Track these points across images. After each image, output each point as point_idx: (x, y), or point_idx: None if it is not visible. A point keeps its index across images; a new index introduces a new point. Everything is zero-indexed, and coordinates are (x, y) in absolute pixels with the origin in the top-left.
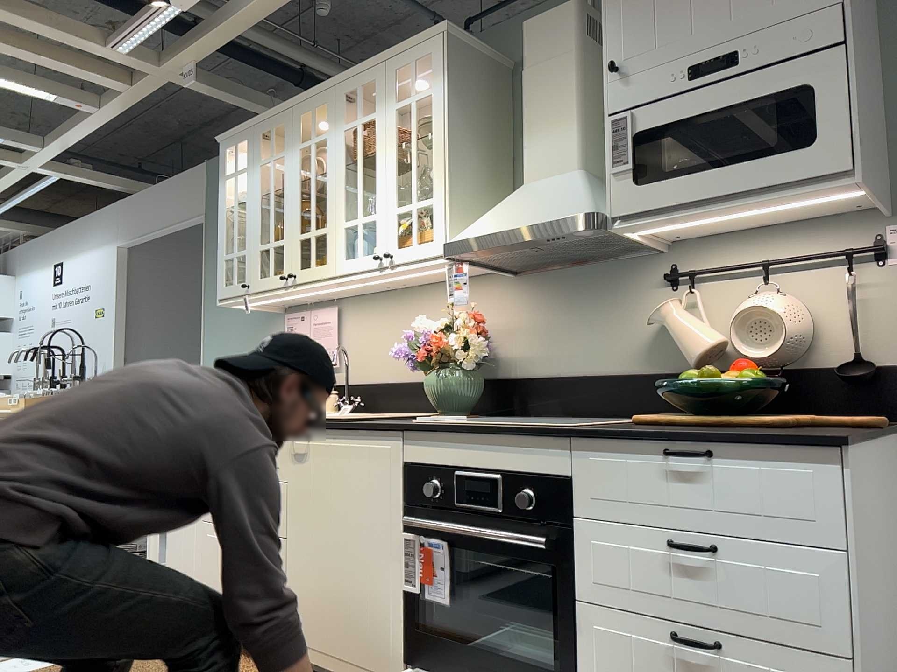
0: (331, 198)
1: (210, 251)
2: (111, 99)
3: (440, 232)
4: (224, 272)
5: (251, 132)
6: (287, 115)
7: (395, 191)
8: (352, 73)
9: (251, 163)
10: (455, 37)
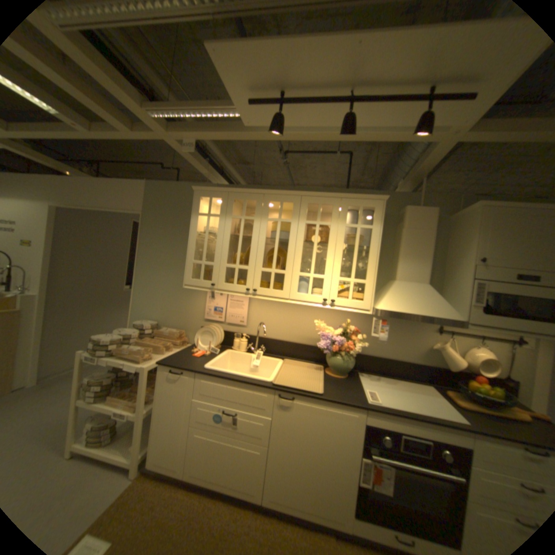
0: (291, 257)
1: (144, 235)
2: (100, 127)
3: (369, 300)
4: (192, 270)
5: (225, 194)
6: (259, 196)
7: (340, 269)
8: (317, 195)
9: (223, 213)
10: (385, 202)
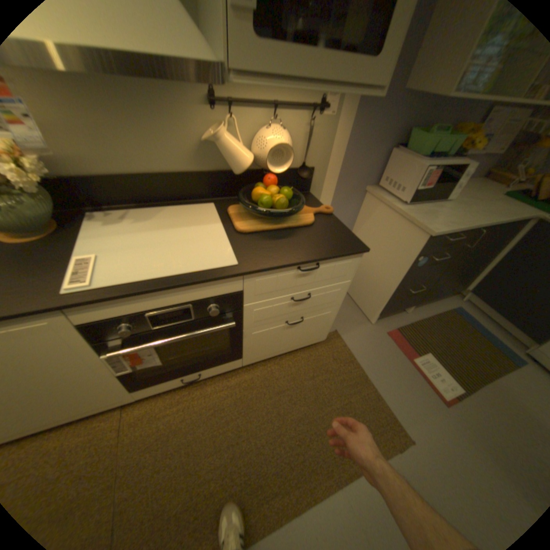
0: None
1: None
2: None
3: None
4: None
5: None
6: None
7: None
8: None
9: None
10: None
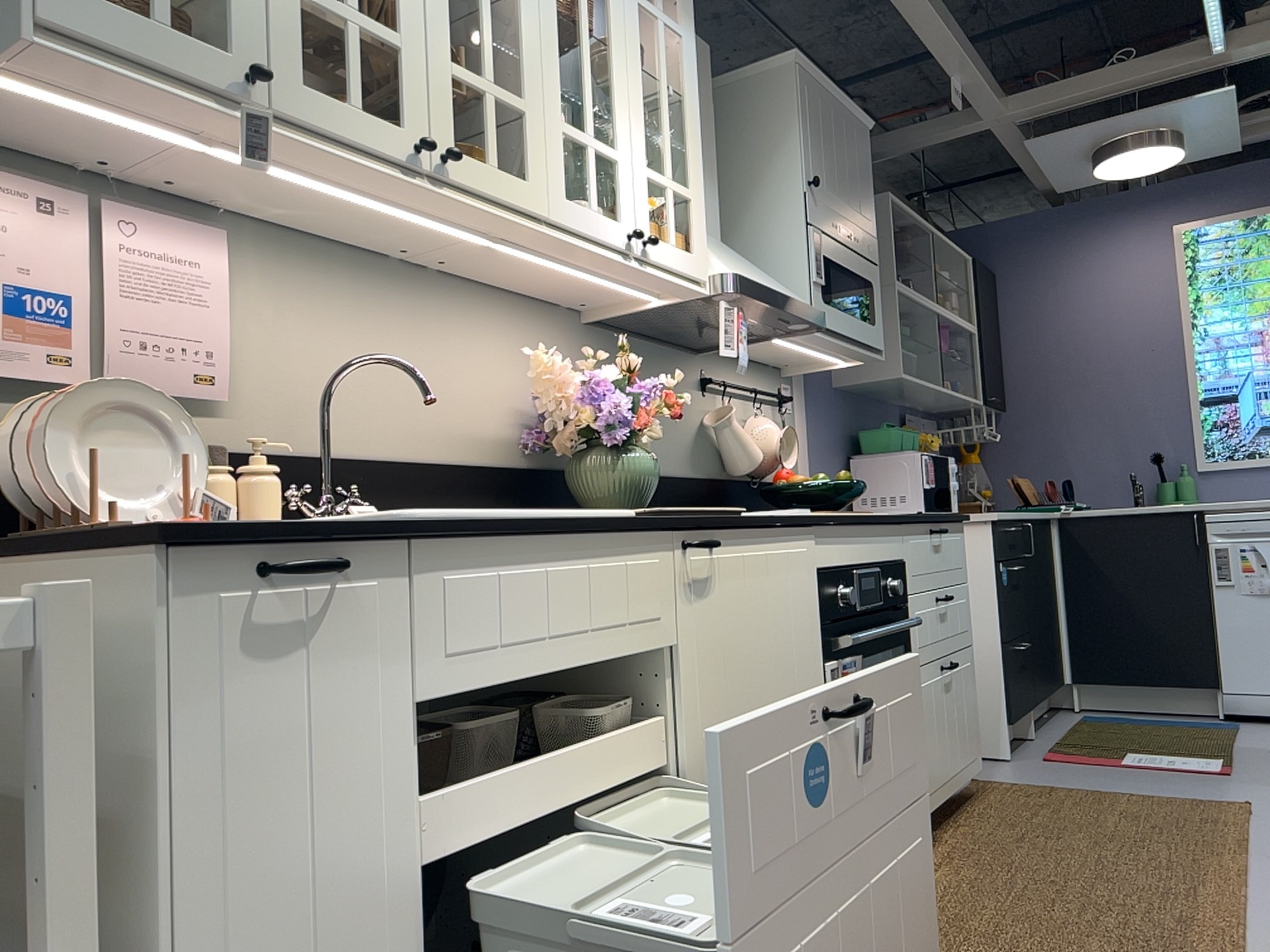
0: (535, 49)
1: None
2: None
3: (704, 249)
4: None
5: None
6: None
7: (646, 140)
8: None
9: None
10: None
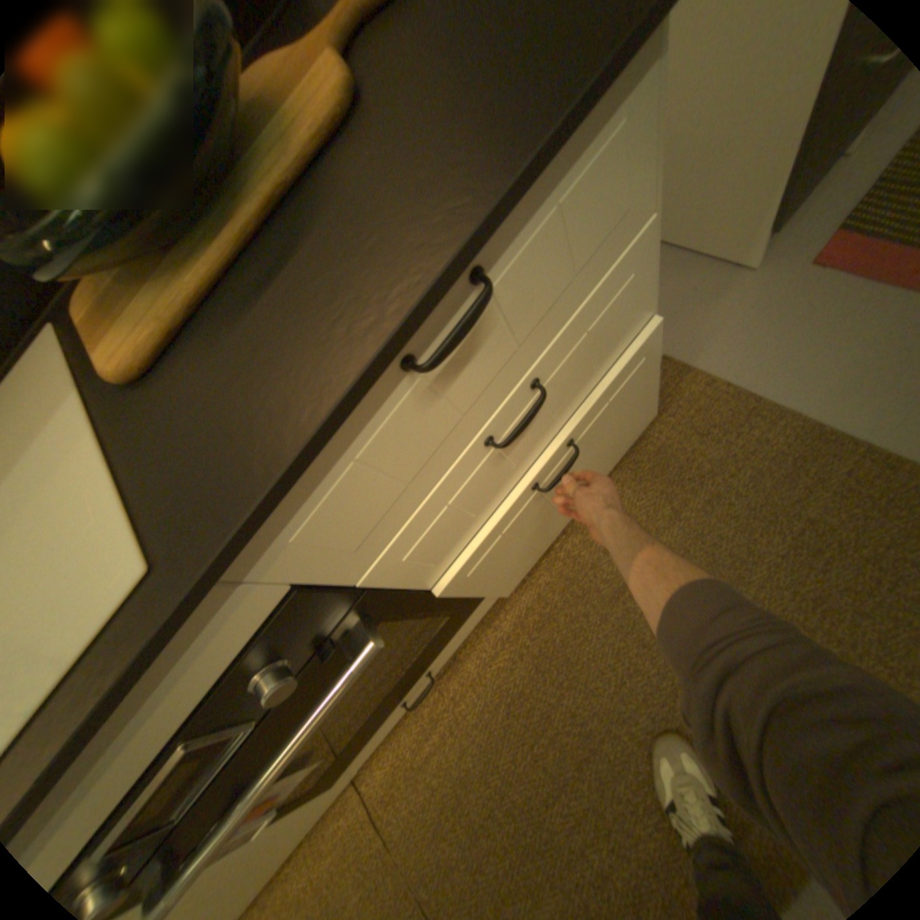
0: None
1: None
2: None
3: None
4: None
5: None
6: None
7: None
8: None
9: None
10: None
